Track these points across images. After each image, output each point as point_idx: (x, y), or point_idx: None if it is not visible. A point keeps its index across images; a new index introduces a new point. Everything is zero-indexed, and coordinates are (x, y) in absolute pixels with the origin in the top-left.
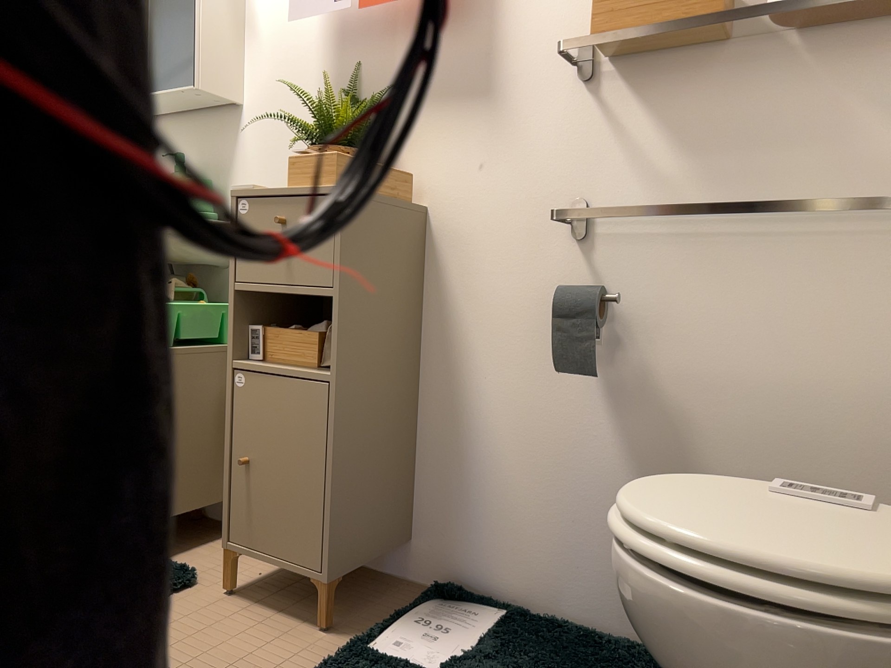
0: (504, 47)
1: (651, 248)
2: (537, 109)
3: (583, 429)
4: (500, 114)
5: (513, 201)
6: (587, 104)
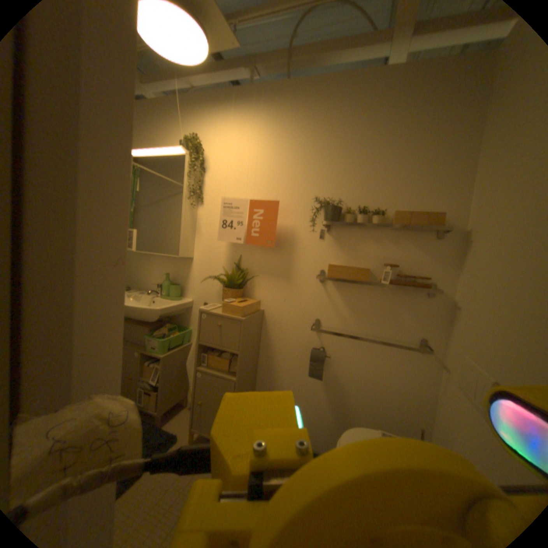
0: (295, 262)
1: (341, 339)
2: (306, 286)
3: (315, 391)
4: (293, 284)
5: (296, 314)
6: (323, 288)
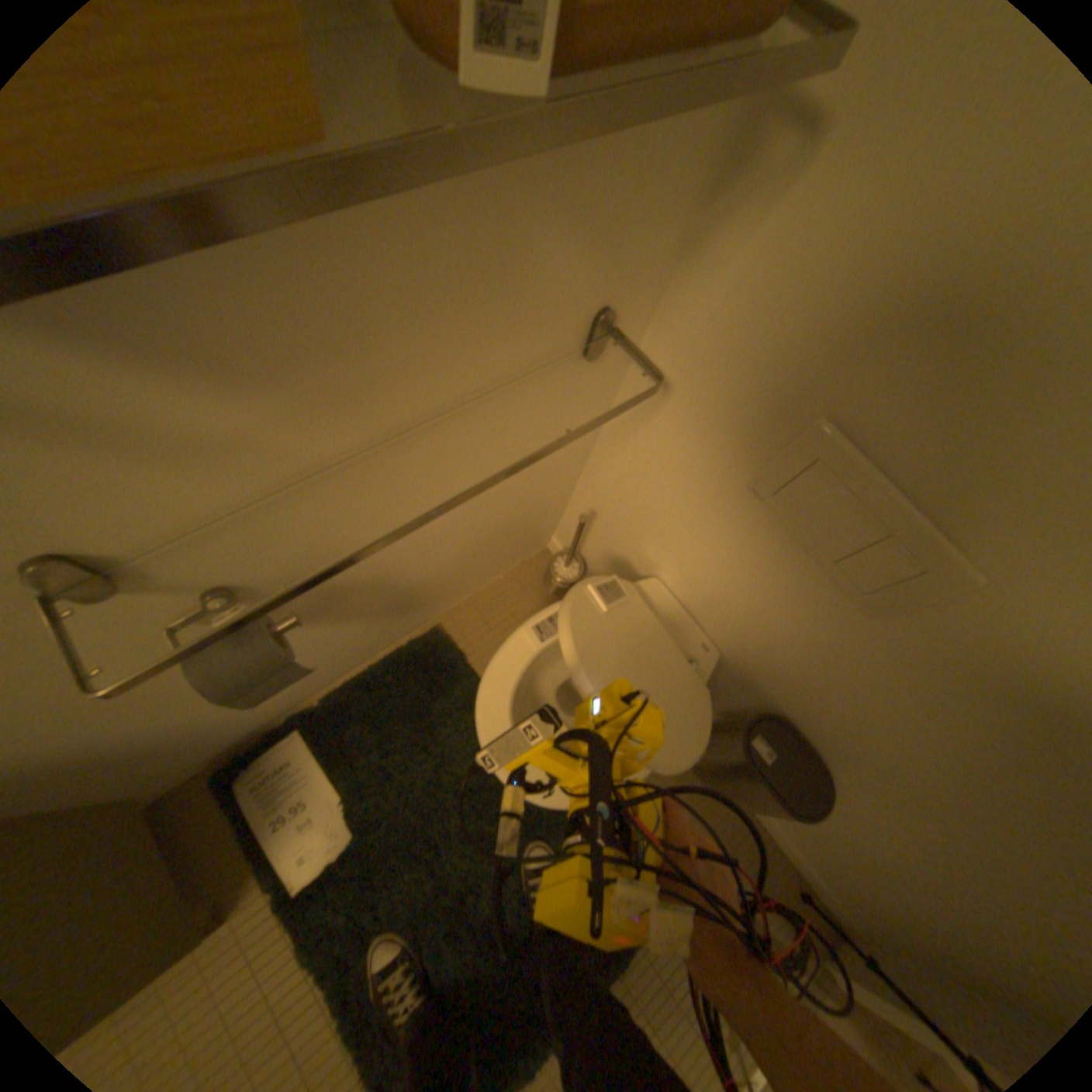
0: None
1: (271, 518)
2: None
3: None
4: None
5: None
6: None
